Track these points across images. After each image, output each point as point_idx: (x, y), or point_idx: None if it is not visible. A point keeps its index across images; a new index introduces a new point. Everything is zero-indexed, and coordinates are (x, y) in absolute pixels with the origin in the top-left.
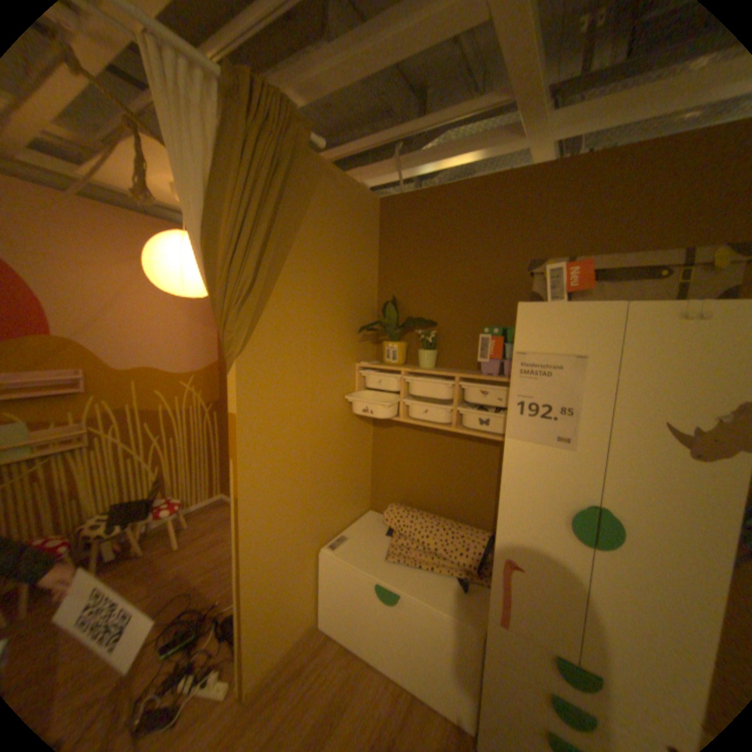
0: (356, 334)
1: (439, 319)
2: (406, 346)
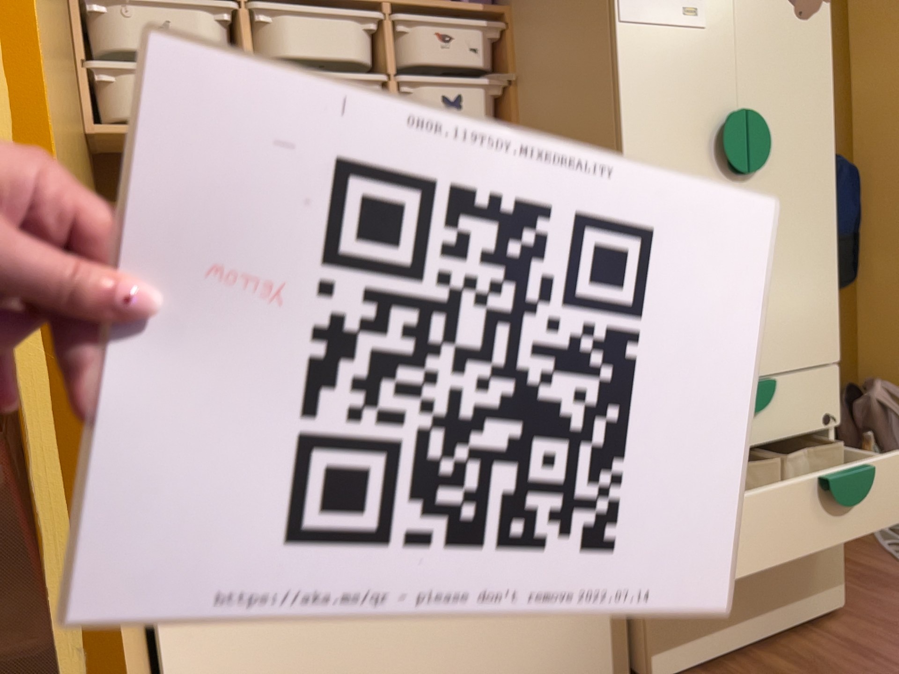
0: None
1: None
2: None
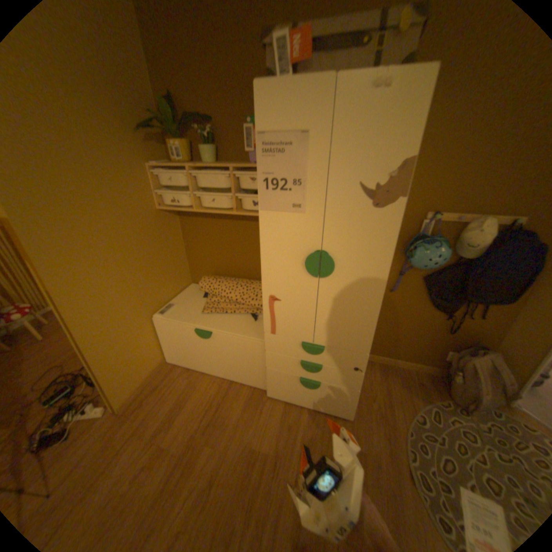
0: (136, 132)
1: (213, 113)
2: (187, 142)
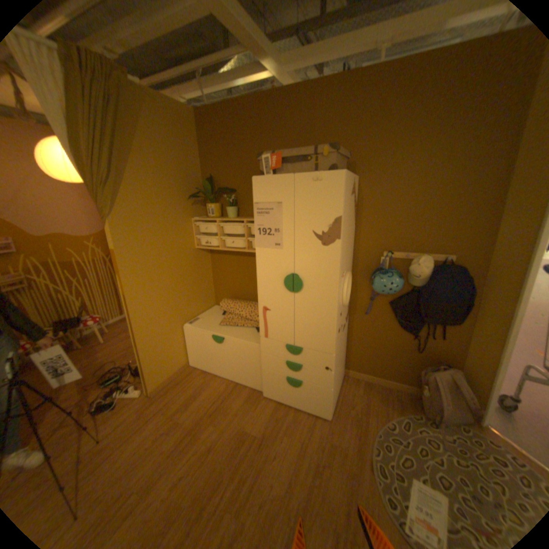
0: (188, 201)
1: (237, 188)
2: (219, 206)
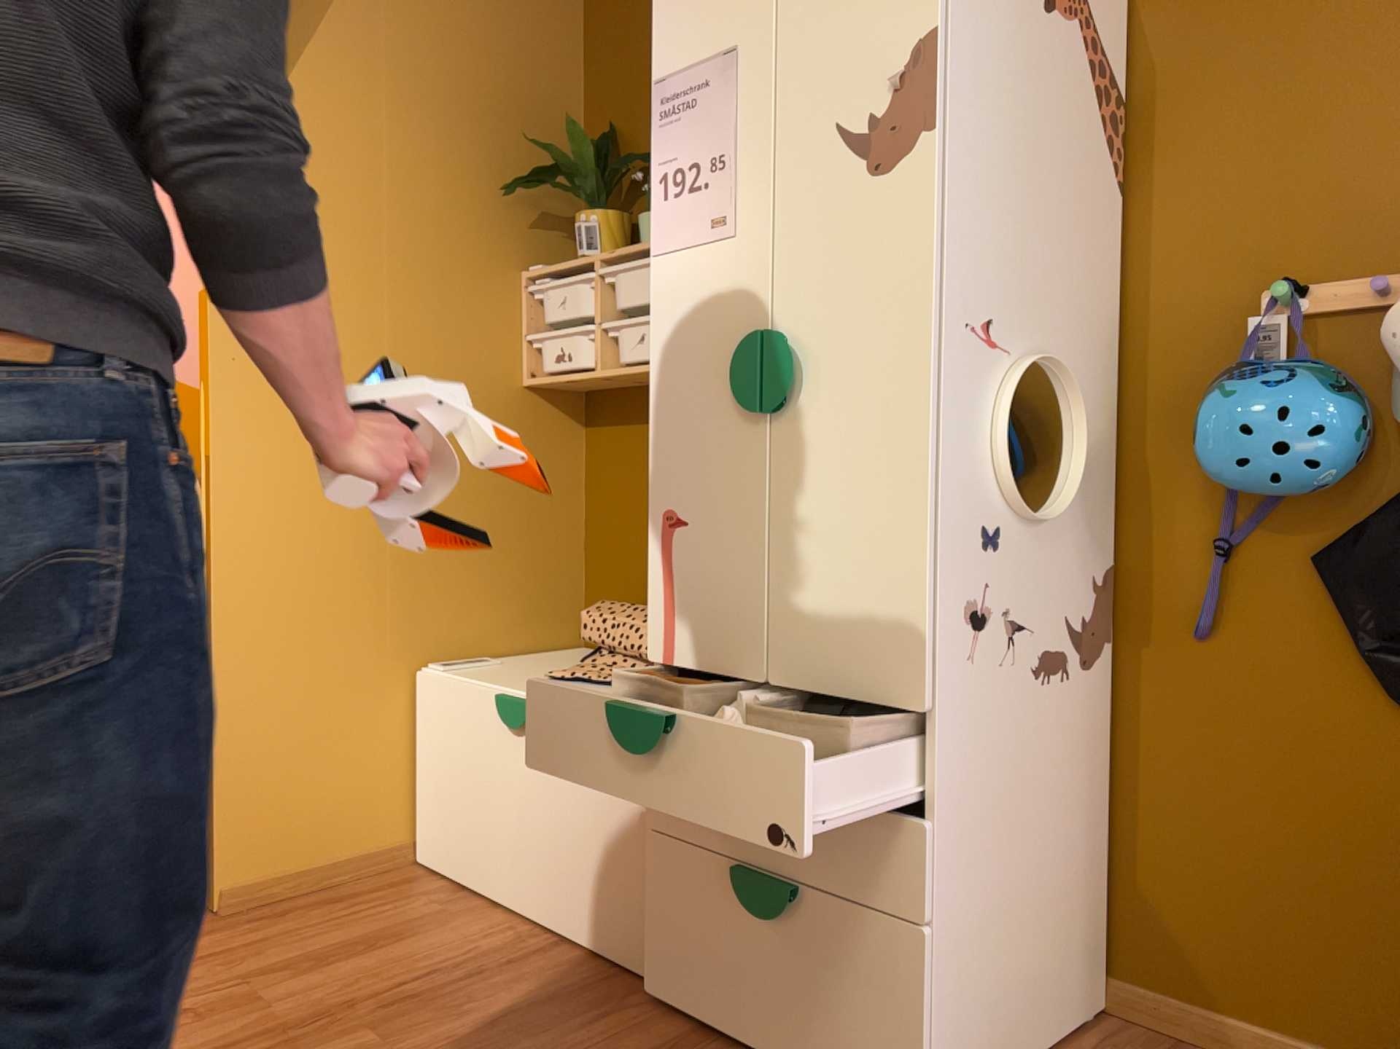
0: (520, 207)
1: None
2: (622, 220)
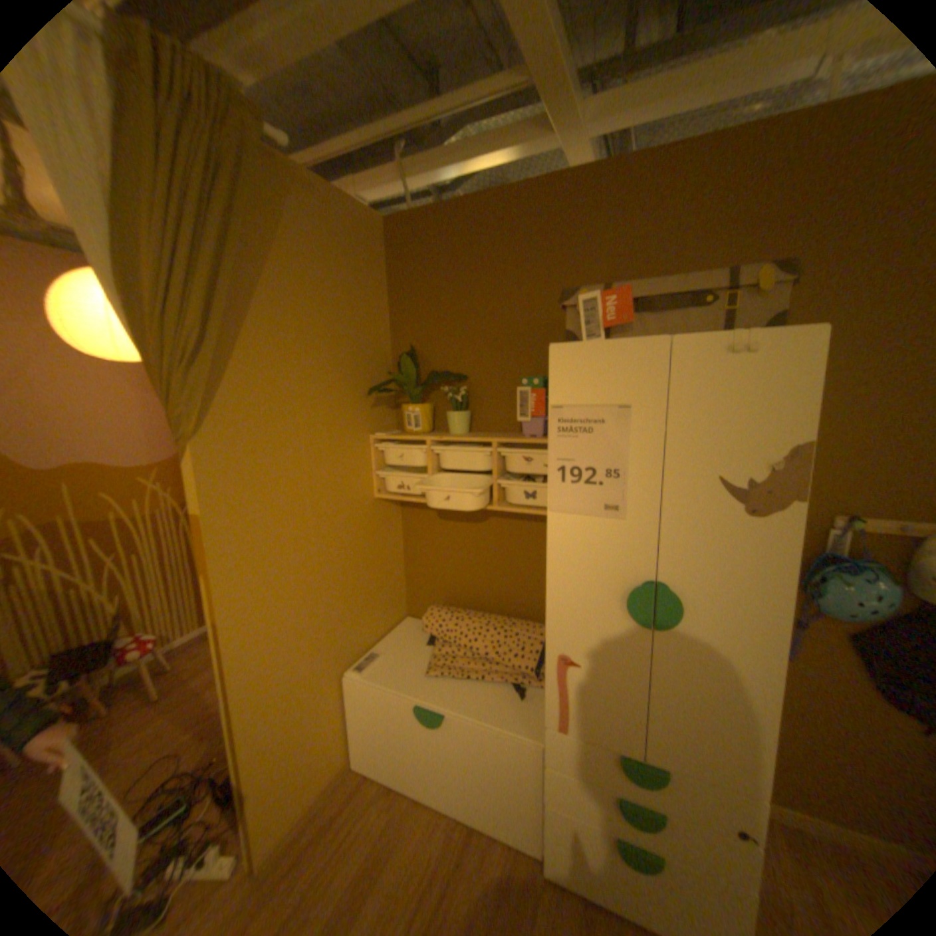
0: (365, 397)
1: (470, 372)
2: (431, 408)
